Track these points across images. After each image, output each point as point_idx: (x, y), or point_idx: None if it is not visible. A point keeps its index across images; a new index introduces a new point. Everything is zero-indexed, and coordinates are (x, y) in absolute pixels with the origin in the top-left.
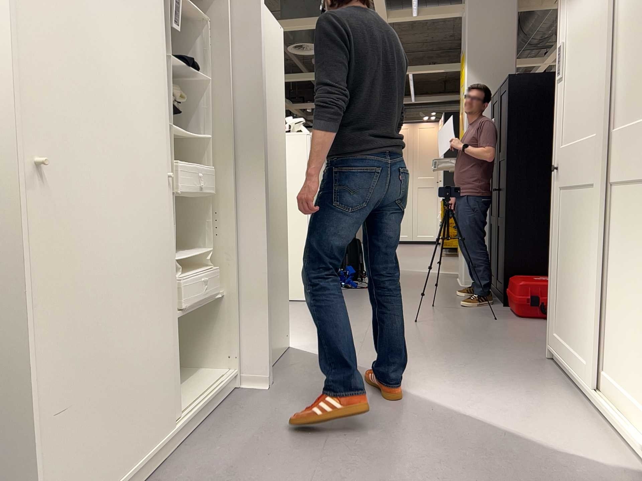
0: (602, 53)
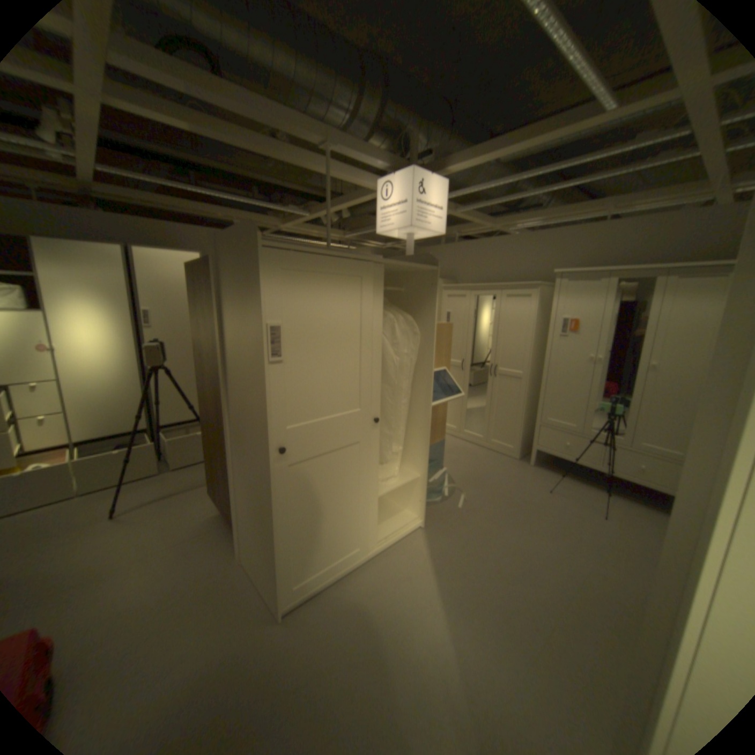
0: (371, 351)
